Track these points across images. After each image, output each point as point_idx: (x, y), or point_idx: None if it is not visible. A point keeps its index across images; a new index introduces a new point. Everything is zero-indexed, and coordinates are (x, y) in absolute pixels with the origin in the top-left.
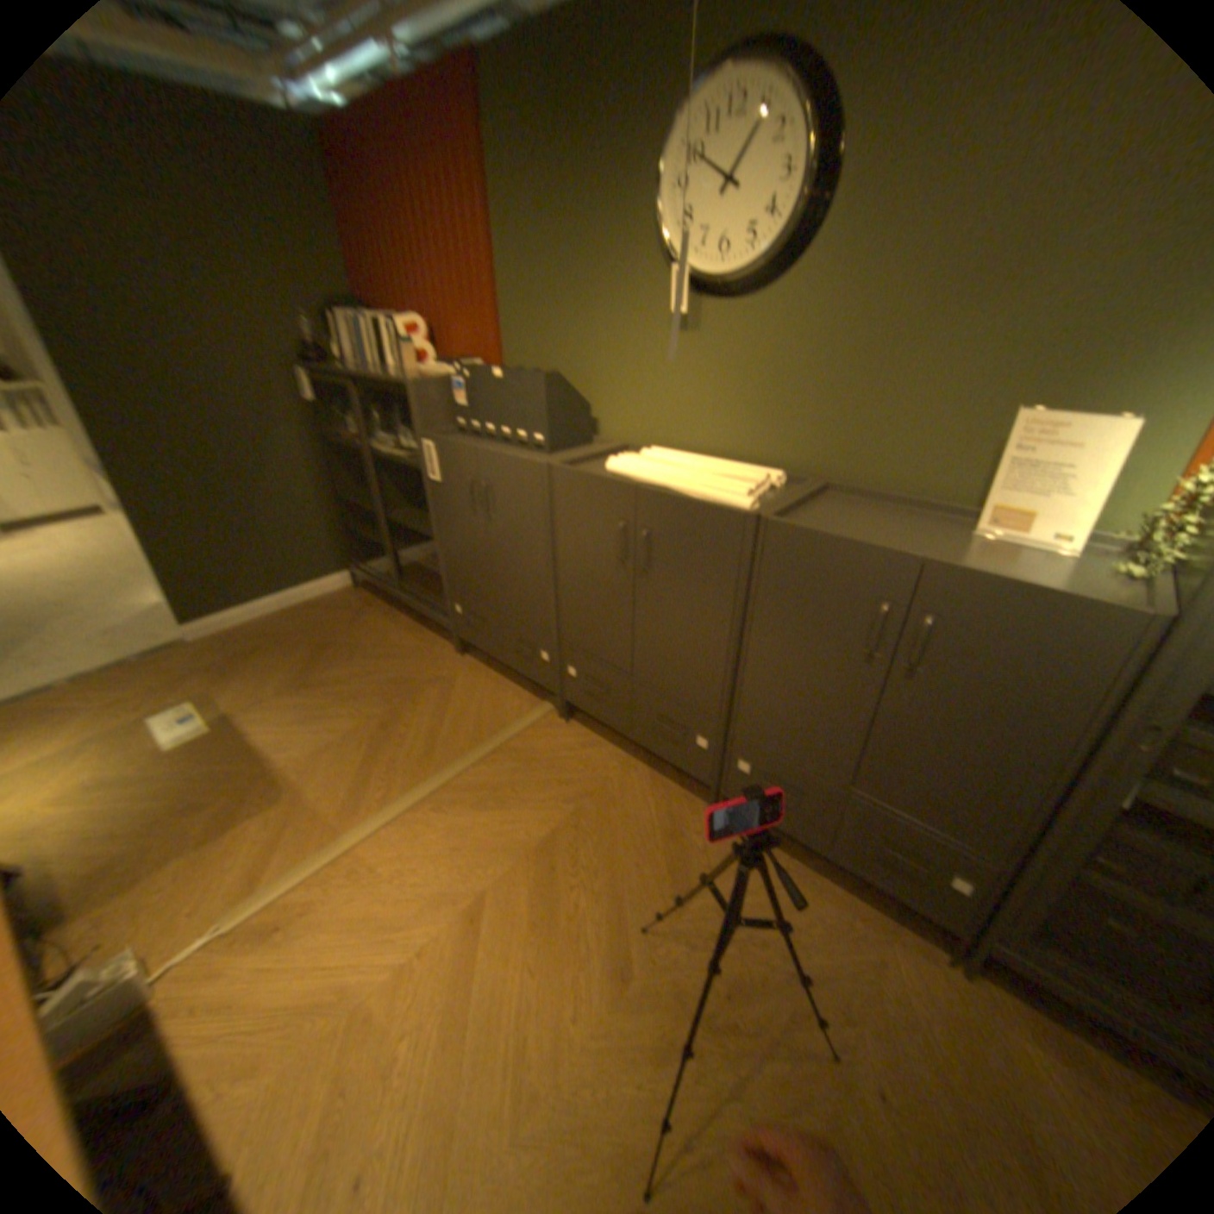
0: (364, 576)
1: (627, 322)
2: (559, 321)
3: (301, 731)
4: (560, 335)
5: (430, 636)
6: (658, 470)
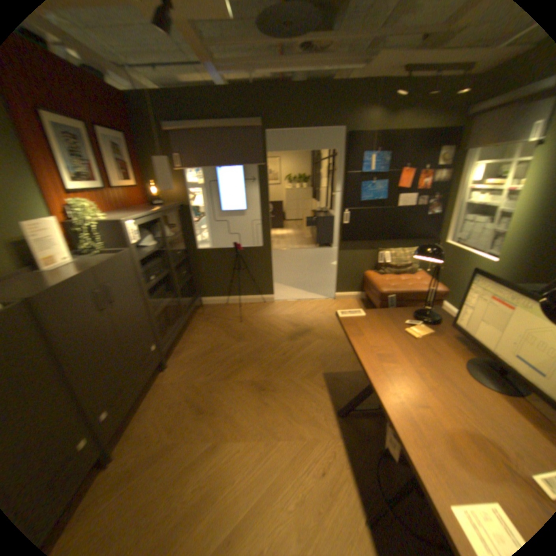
0: None
1: None
2: None
3: None
4: None
5: None
6: None
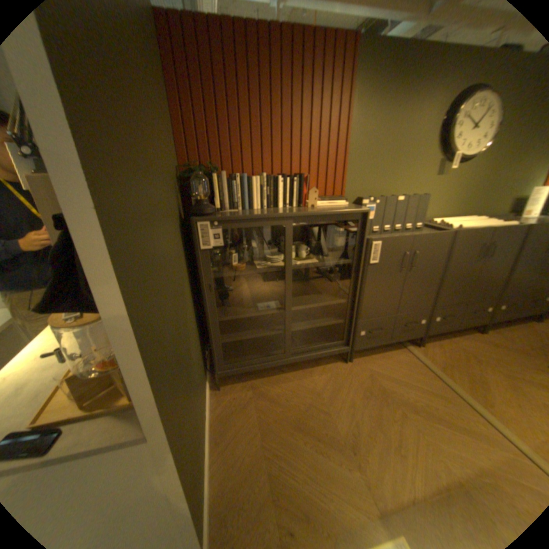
0: (238, 372)
1: (419, 171)
2: (384, 172)
3: (411, 462)
4: (383, 178)
5: (316, 370)
6: (471, 222)
